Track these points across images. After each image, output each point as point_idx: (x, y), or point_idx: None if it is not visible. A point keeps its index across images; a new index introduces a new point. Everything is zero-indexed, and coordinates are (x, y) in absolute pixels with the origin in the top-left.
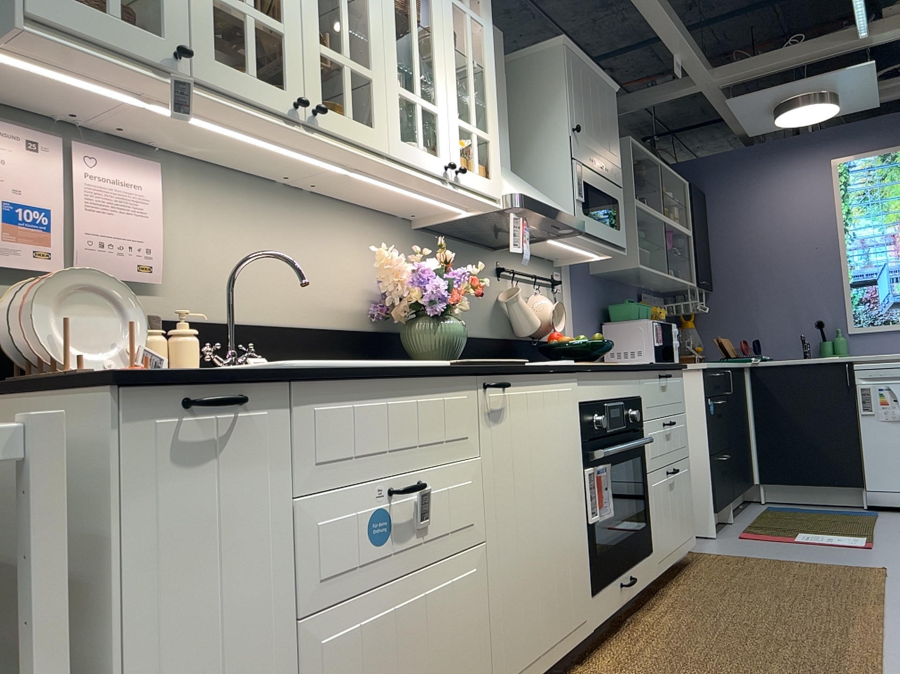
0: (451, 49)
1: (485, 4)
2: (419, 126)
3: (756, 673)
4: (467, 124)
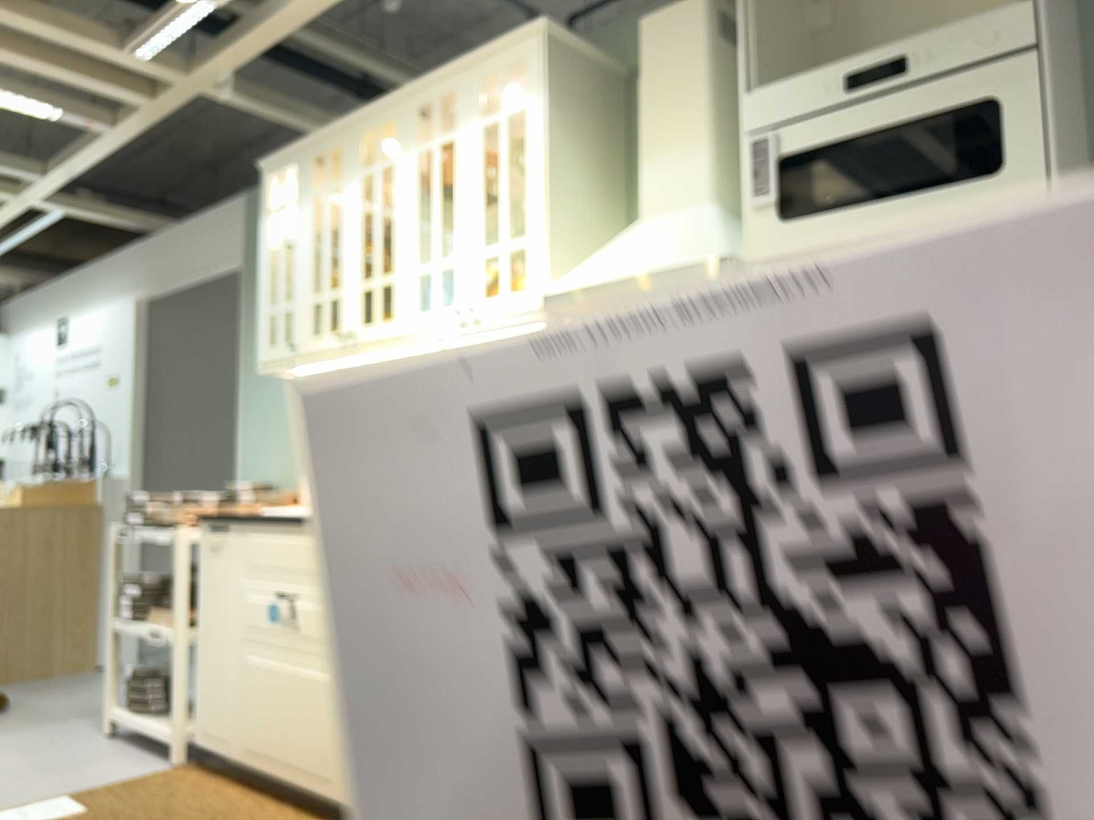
0: (475, 181)
1: (528, 78)
2: (440, 288)
3: None
4: (492, 248)
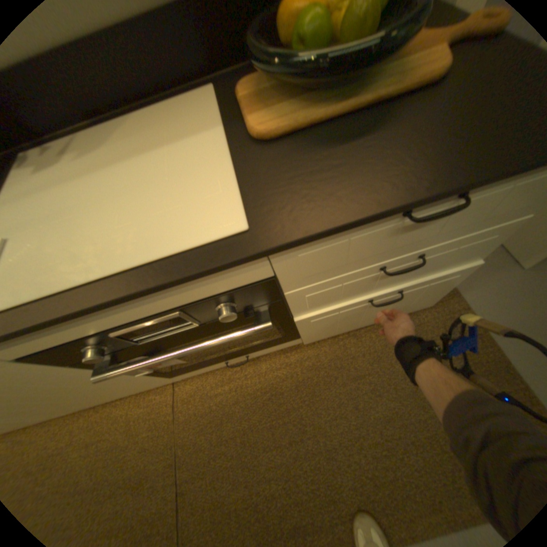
0: None
1: None
2: None
3: (222, 485)
4: None
